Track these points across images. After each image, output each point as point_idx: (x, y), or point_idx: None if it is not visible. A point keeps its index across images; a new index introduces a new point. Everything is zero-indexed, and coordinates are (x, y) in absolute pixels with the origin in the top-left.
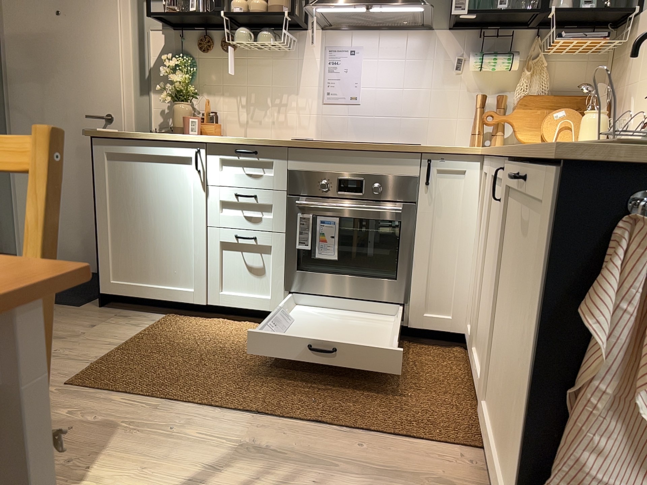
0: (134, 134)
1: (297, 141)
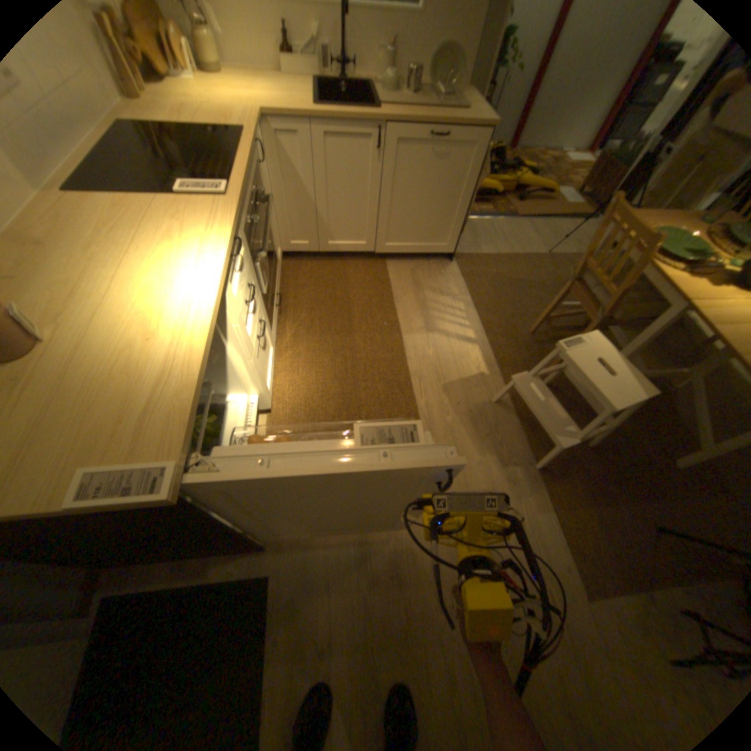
0: (197, 374)
1: (240, 189)
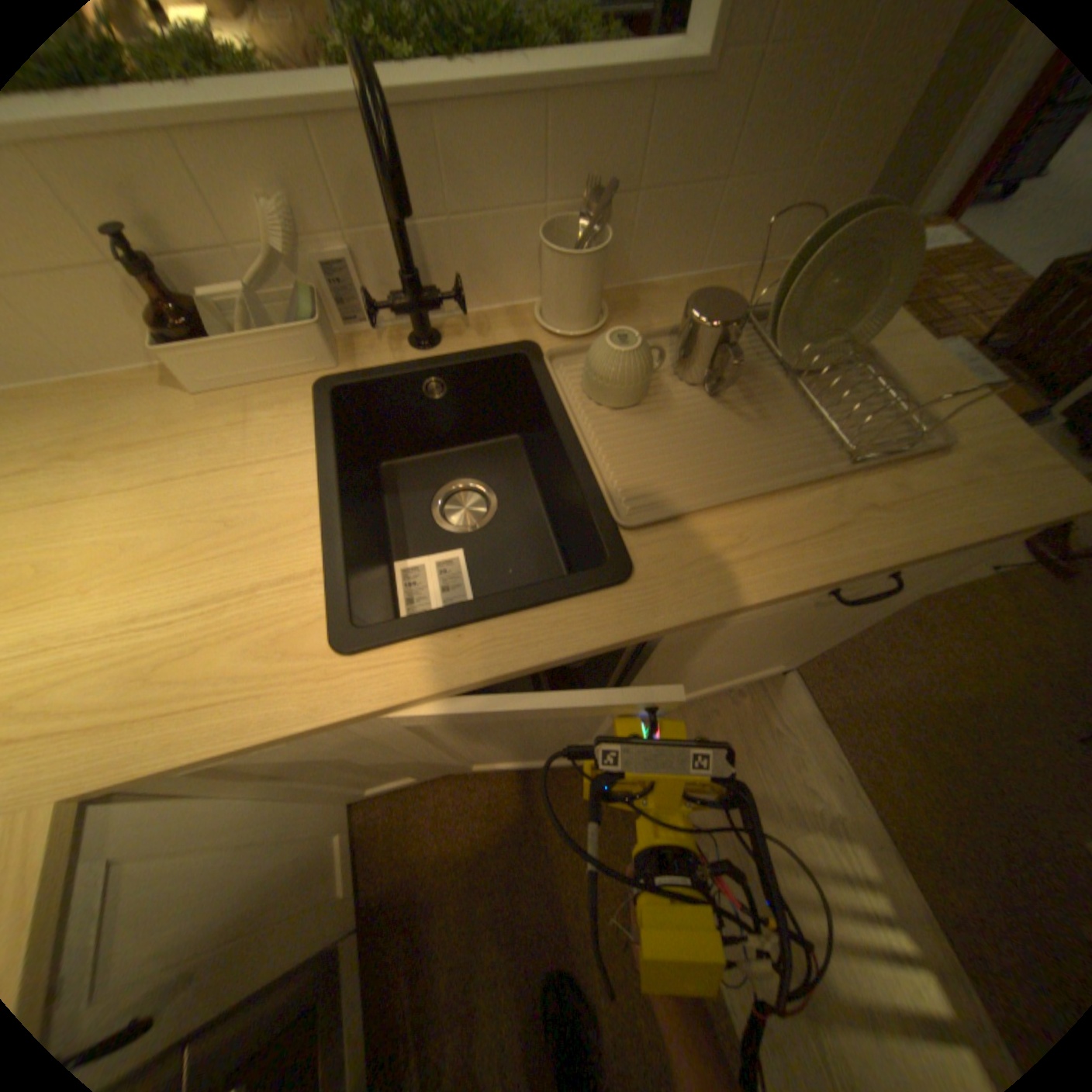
0: None
1: None
